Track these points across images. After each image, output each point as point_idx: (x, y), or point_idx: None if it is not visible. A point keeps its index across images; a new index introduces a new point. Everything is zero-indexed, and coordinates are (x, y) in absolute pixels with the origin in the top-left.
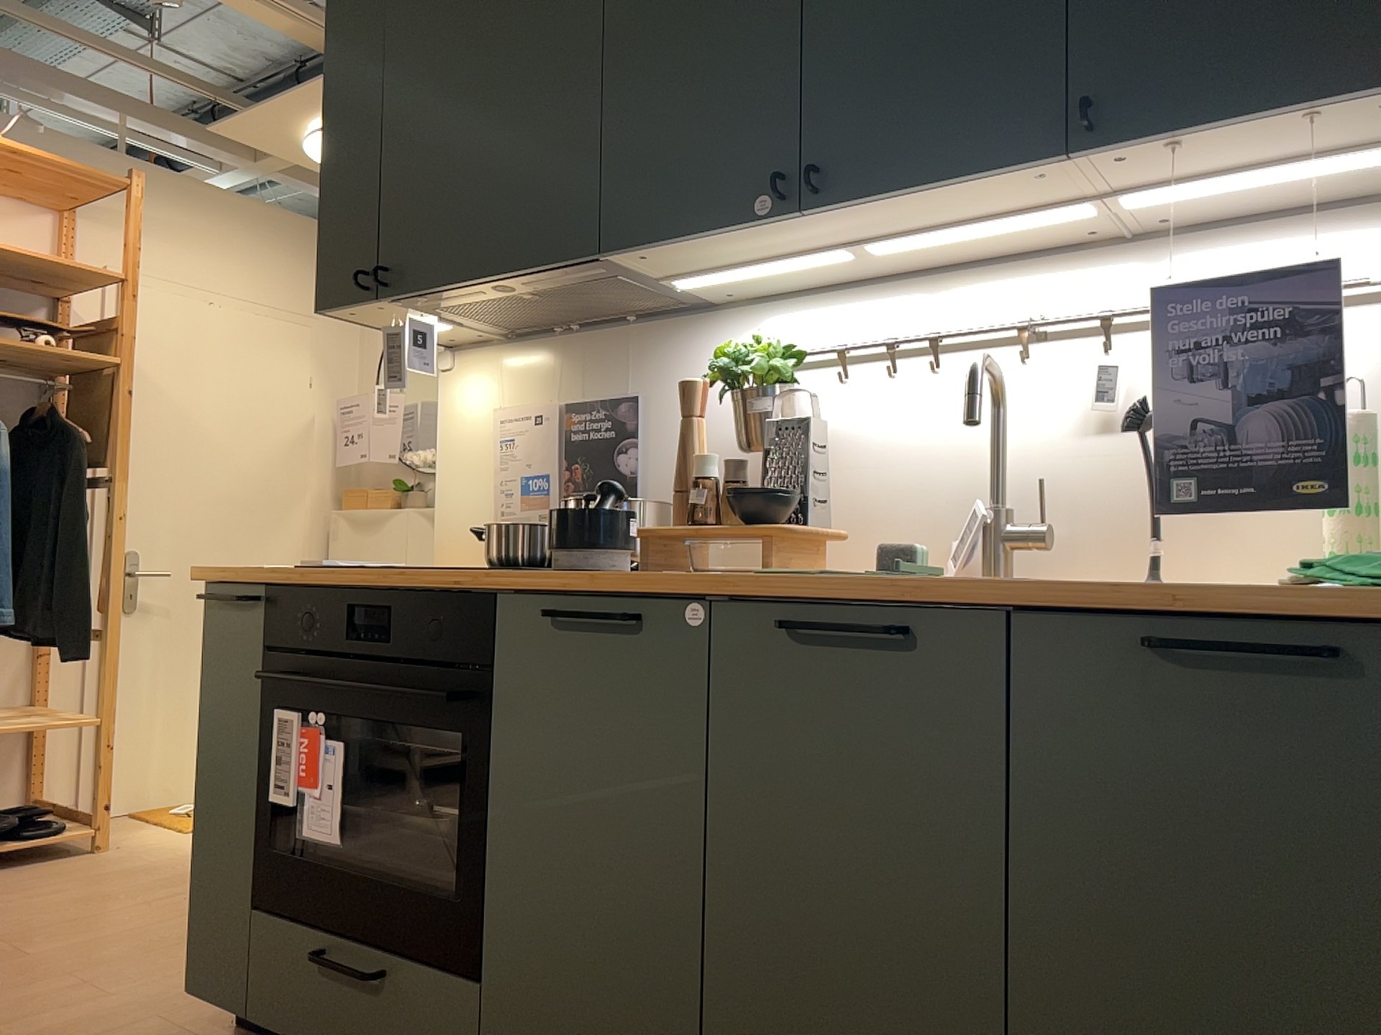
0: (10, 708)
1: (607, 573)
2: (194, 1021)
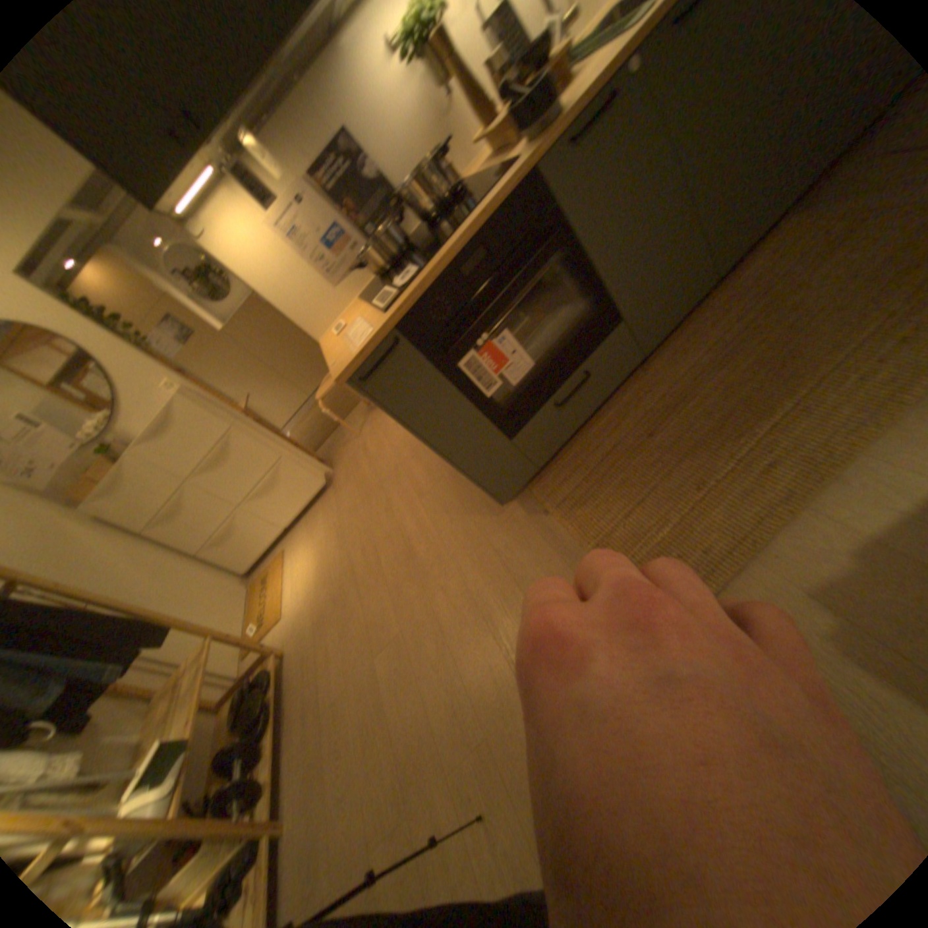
0: (149, 708)
1: (564, 103)
2: (495, 519)
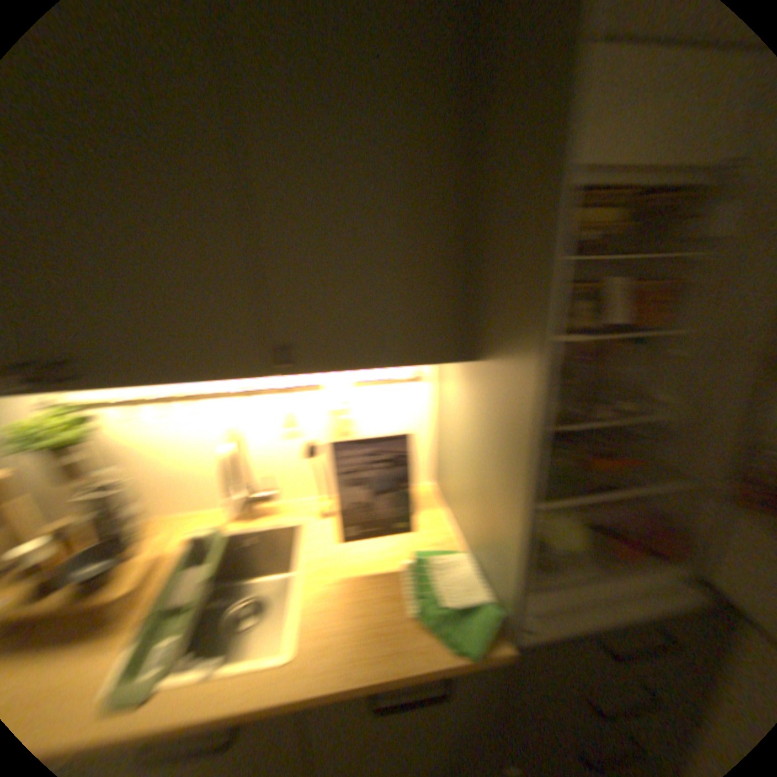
0: None
1: None
2: None
